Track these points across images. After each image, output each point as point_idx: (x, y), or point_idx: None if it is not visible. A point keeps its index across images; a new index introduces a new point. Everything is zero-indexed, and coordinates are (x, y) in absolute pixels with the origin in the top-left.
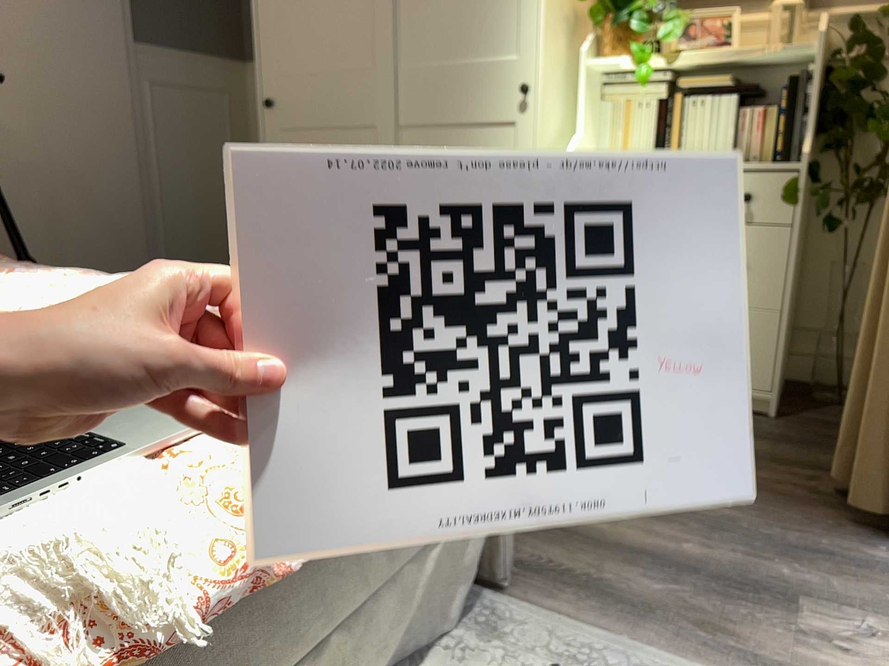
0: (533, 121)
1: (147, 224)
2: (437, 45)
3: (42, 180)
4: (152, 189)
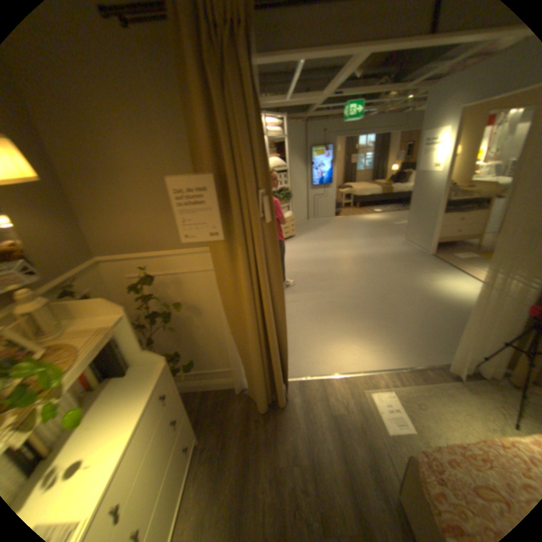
0: None
1: None
2: None
3: None
4: None
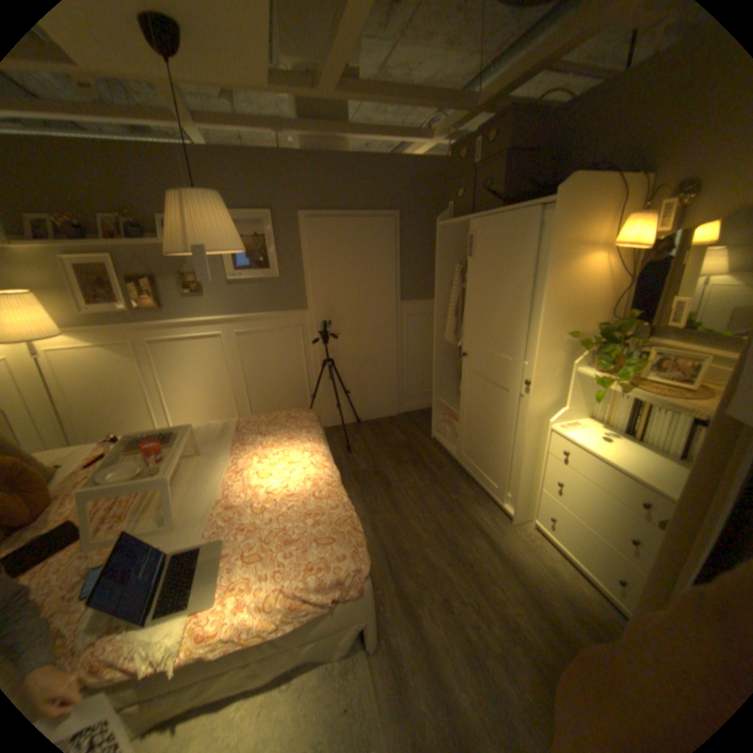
0: (530, 399)
1: (397, 372)
2: (496, 342)
3: (357, 360)
4: (402, 358)
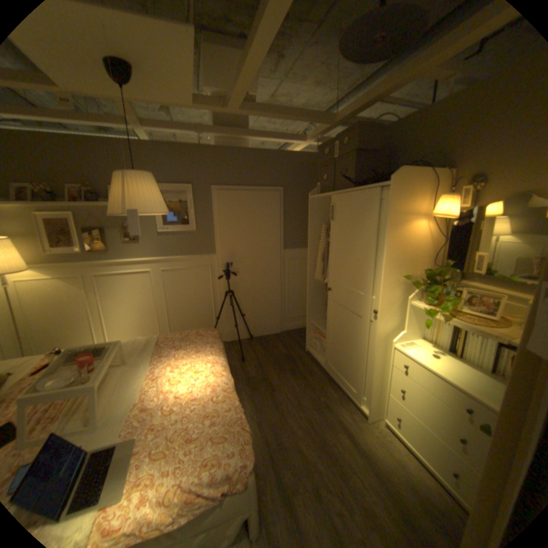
0: (378, 324)
1: (281, 301)
2: (352, 281)
3: (251, 291)
4: (284, 290)
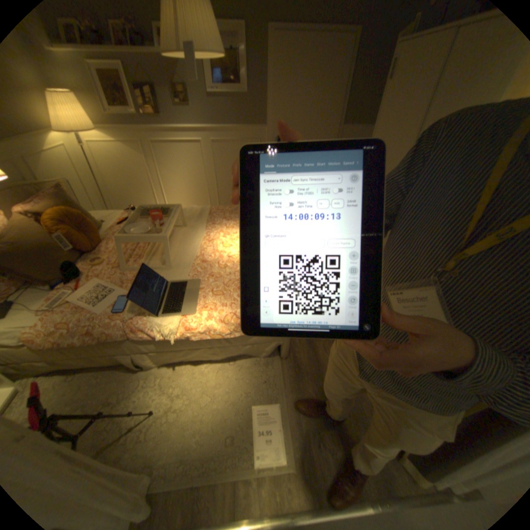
0: None
1: None
2: None
3: None
4: None
